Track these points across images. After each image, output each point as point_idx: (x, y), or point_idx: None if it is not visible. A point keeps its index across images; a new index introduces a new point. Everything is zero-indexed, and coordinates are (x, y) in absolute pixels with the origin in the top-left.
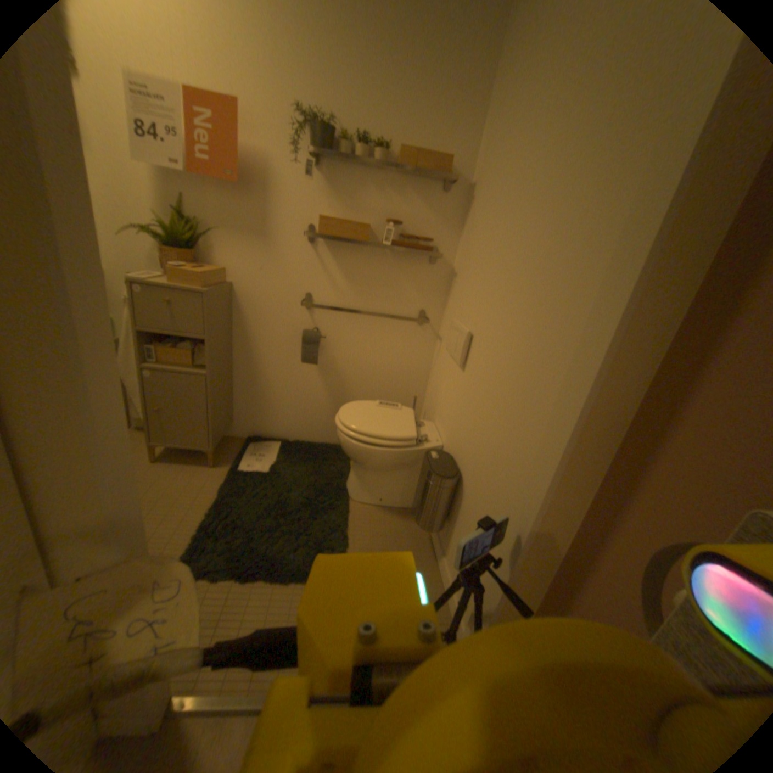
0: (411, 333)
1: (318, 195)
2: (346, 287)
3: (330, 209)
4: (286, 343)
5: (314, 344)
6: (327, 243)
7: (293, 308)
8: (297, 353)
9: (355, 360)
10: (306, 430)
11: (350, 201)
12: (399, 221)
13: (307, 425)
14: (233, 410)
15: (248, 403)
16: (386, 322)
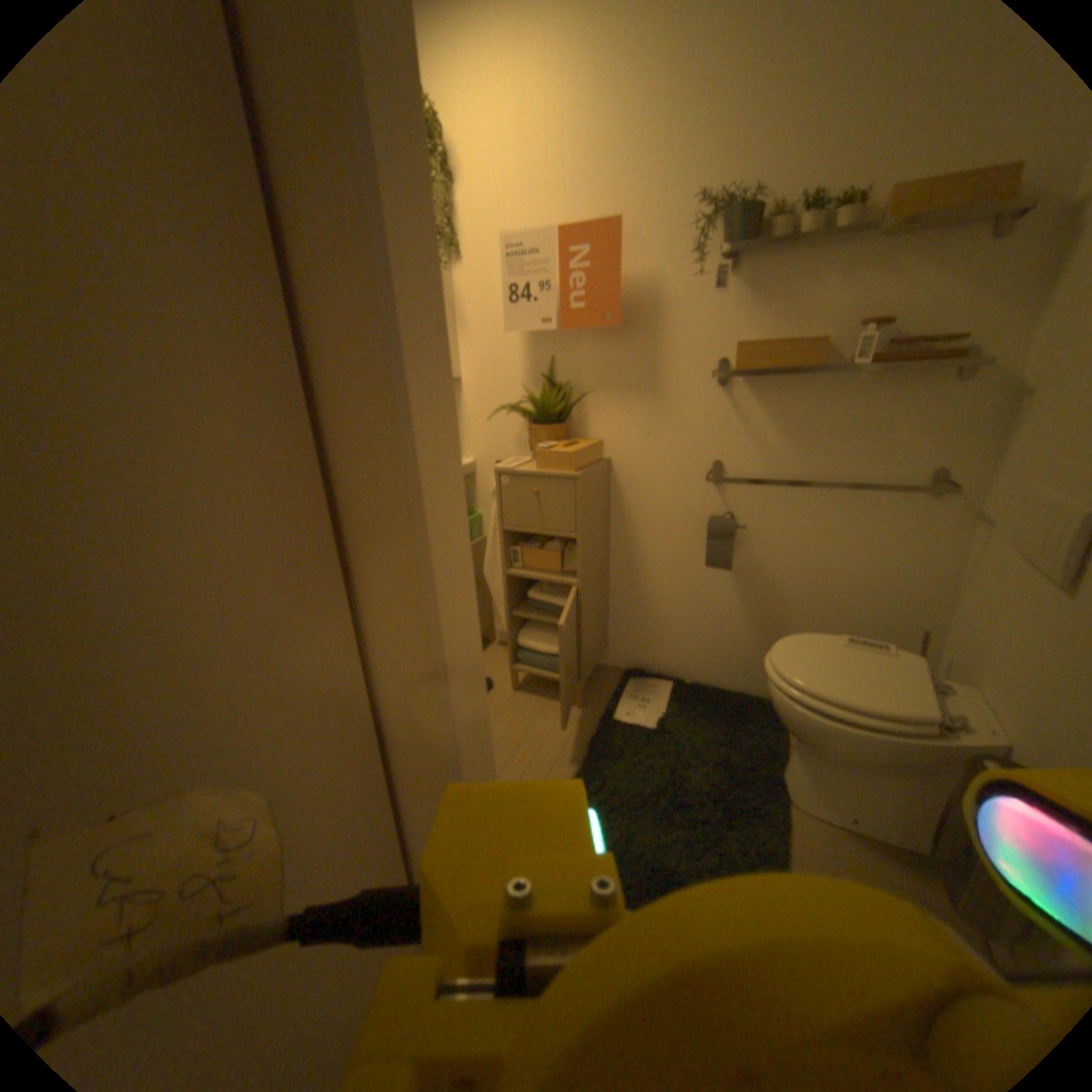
0: (915, 514)
1: (735, 313)
2: (783, 445)
3: (755, 329)
4: (683, 537)
5: (727, 540)
6: (749, 383)
7: (694, 486)
8: (699, 552)
9: (797, 563)
10: (712, 670)
11: (791, 308)
12: (891, 319)
13: (713, 661)
14: (608, 630)
15: (627, 622)
16: (861, 497)
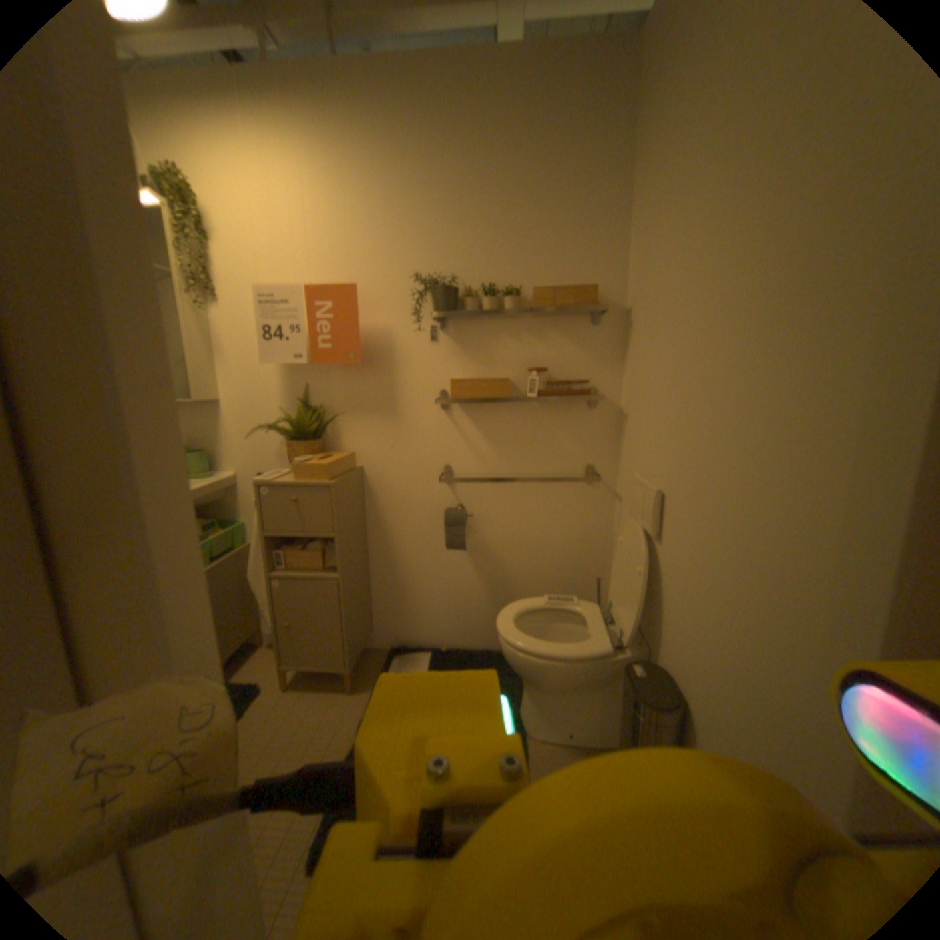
0: (579, 496)
1: (447, 358)
2: (491, 451)
3: (462, 370)
4: (427, 527)
5: (460, 525)
6: (463, 407)
7: (432, 485)
8: (441, 537)
9: (512, 538)
10: (461, 634)
11: (484, 357)
12: (544, 368)
13: (461, 627)
14: (373, 614)
15: (389, 604)
16: (545, 486)
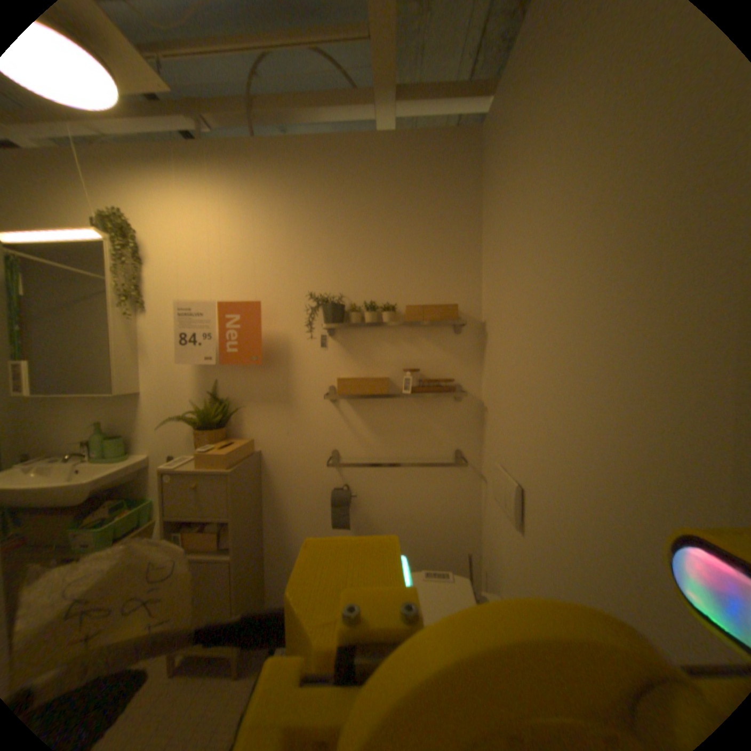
0: (449, 477)
1: (335, 359)
2: (372, 438)
3: (347, 369)
4: (316, 505)
5: (344, 506)
6: (348, 400)
7: (320, 467)
8: (328, 514)
9: (391, 515)
10: None
11: (365, 359)
12: (415, 370)
13: None
14: (264, 588)
15: (279, 578)
16: (420, 468)
